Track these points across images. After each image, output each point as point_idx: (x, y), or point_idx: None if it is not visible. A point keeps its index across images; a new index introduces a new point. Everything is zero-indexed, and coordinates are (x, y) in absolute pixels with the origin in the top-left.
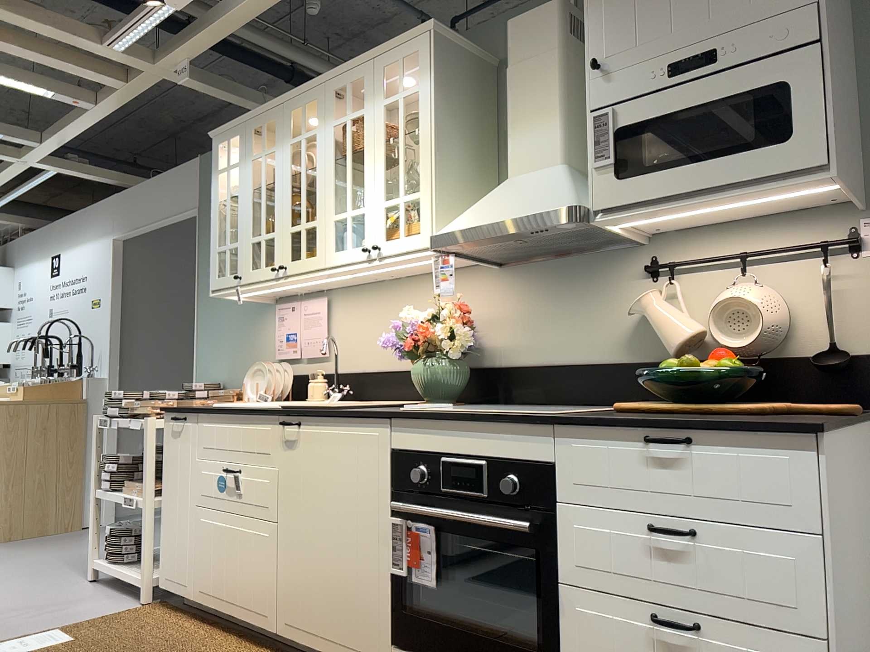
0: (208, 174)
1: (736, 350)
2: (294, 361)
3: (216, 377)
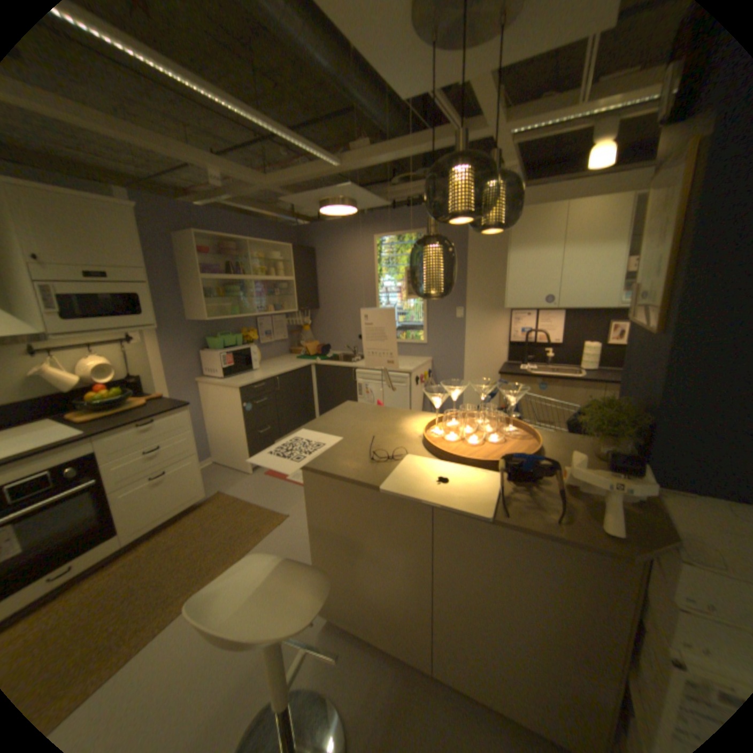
0: None
1: (97, 383)
2: None
3: None
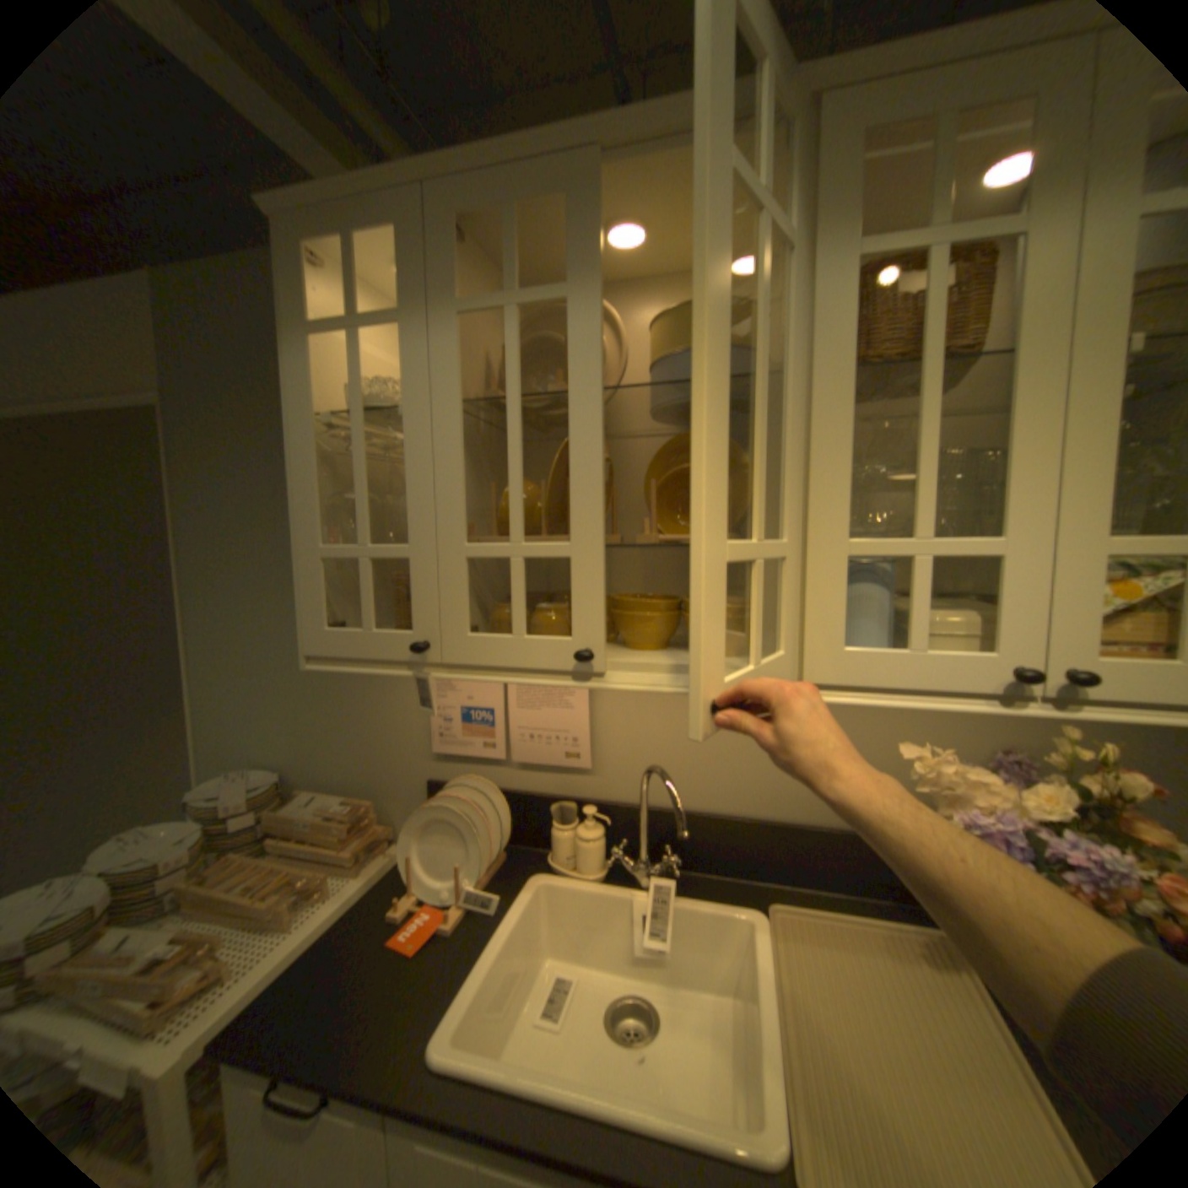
0: (181, 316)
1: None
2: (486, 762)
3: (255, 756)
